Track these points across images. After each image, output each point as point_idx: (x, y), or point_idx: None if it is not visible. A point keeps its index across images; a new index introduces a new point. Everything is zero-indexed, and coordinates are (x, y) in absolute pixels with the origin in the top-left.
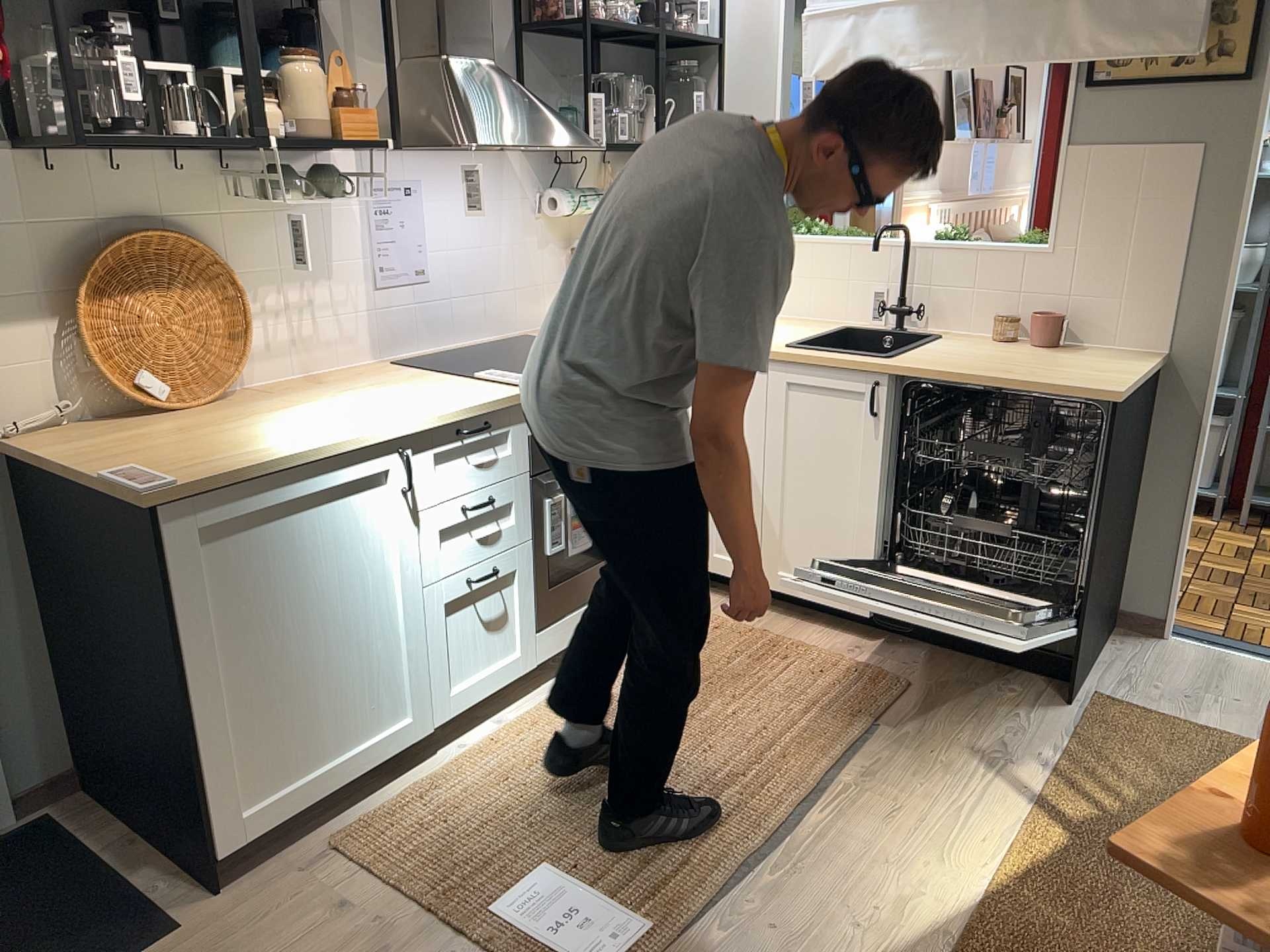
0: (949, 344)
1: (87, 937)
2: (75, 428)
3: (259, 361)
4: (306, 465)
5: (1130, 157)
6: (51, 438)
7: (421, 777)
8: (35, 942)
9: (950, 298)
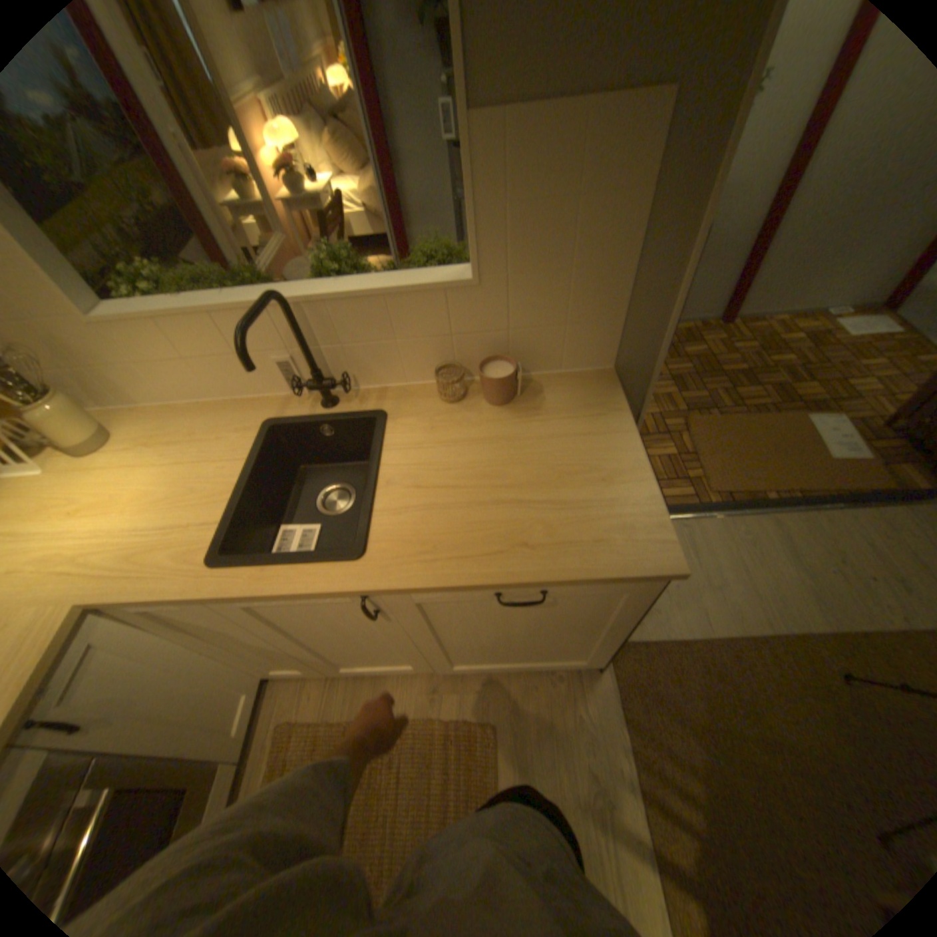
0: (401, 438)
1: None
2: None
3: None
4: None
5: (565, 126)
6: None
7: None
8: None
9: (368, 354)
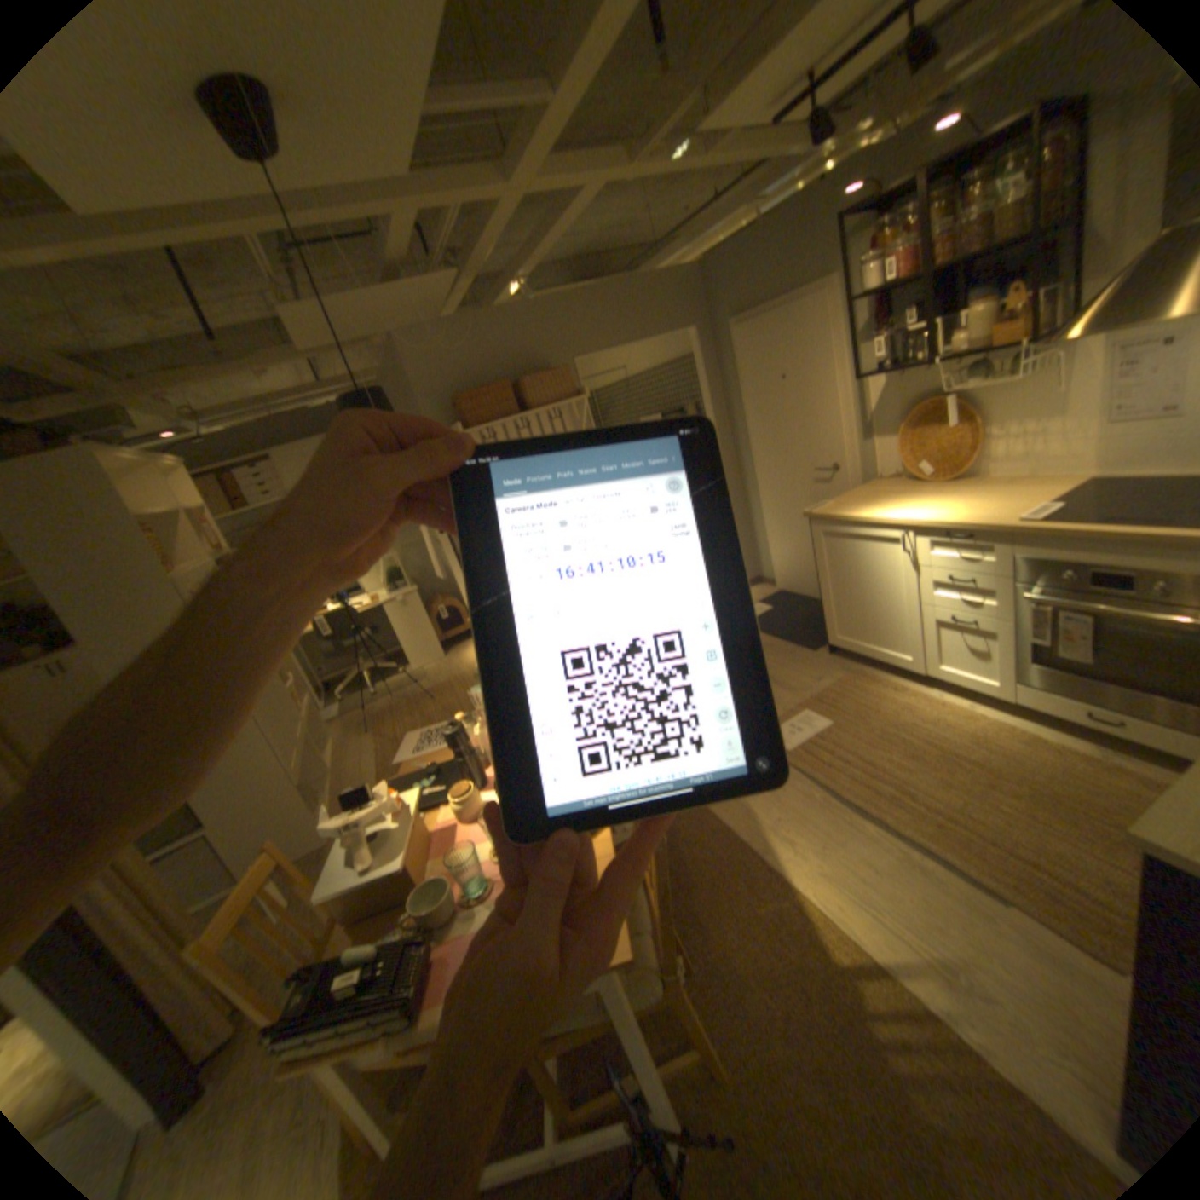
0: None
1: (812, 637)
2: (893, 479)
3: (999, 461)
4: (857, 522)
5: None
6: (879, 482)
7: (908, 685)
8: (811, 630)
9: None
